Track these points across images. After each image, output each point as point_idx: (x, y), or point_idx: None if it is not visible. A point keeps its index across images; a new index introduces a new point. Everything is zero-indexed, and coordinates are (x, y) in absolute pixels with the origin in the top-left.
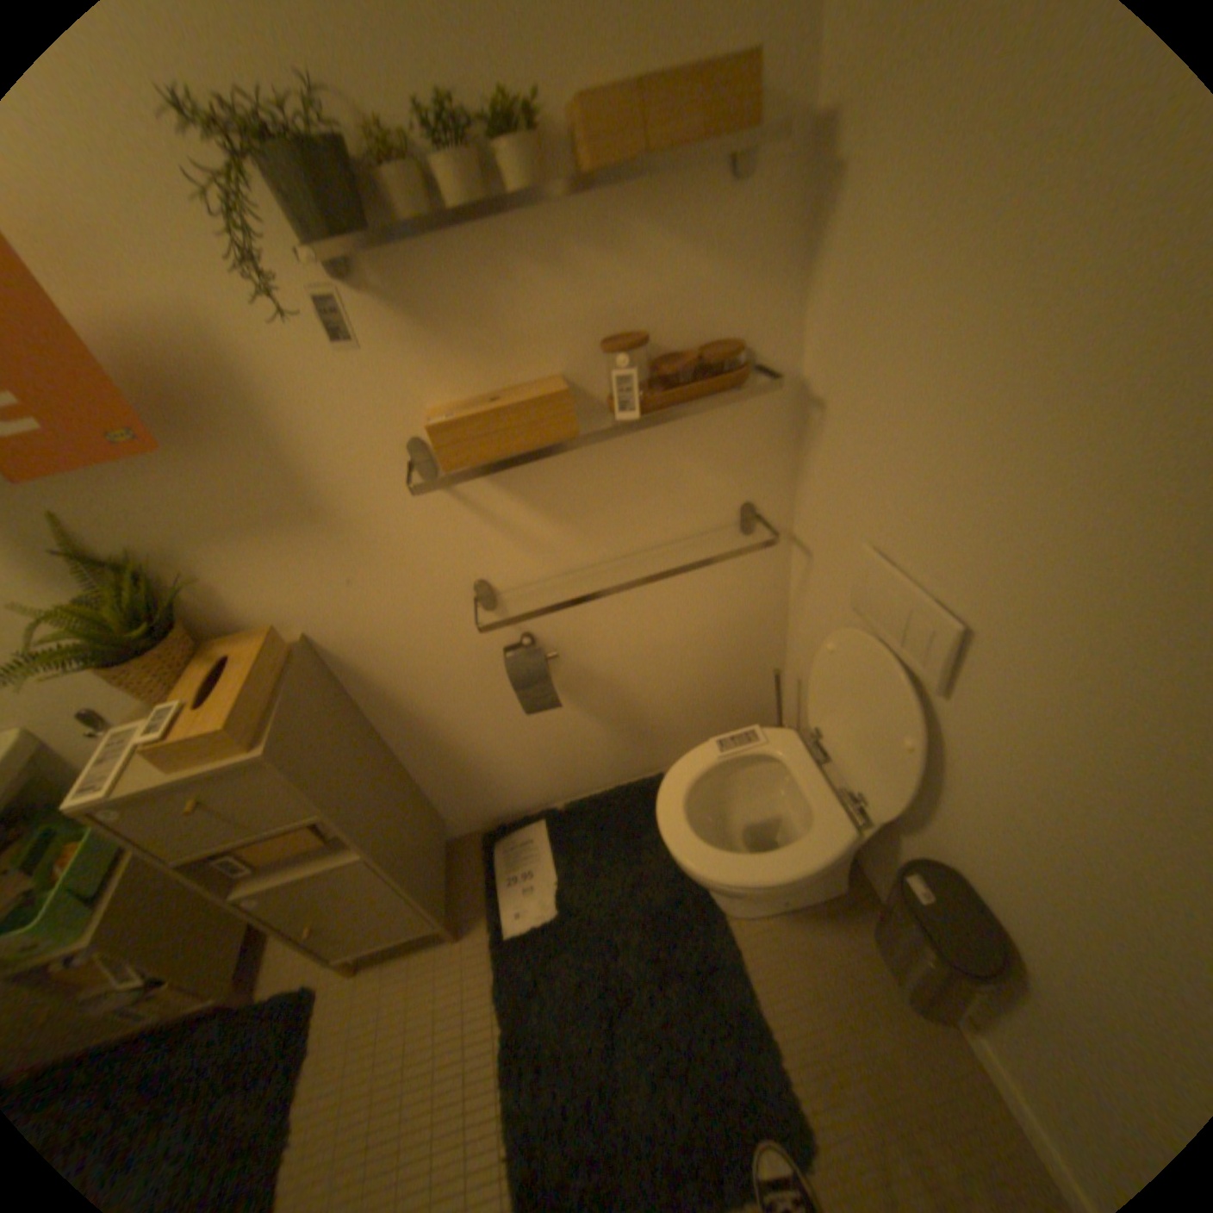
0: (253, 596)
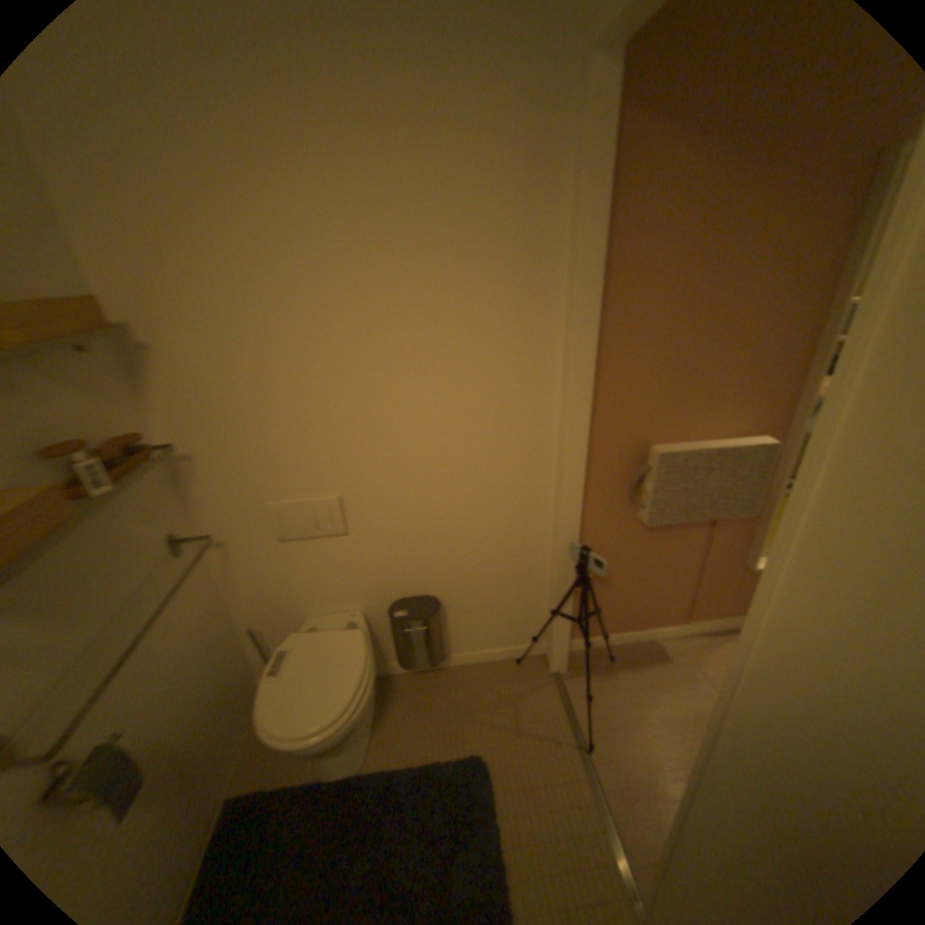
0: None
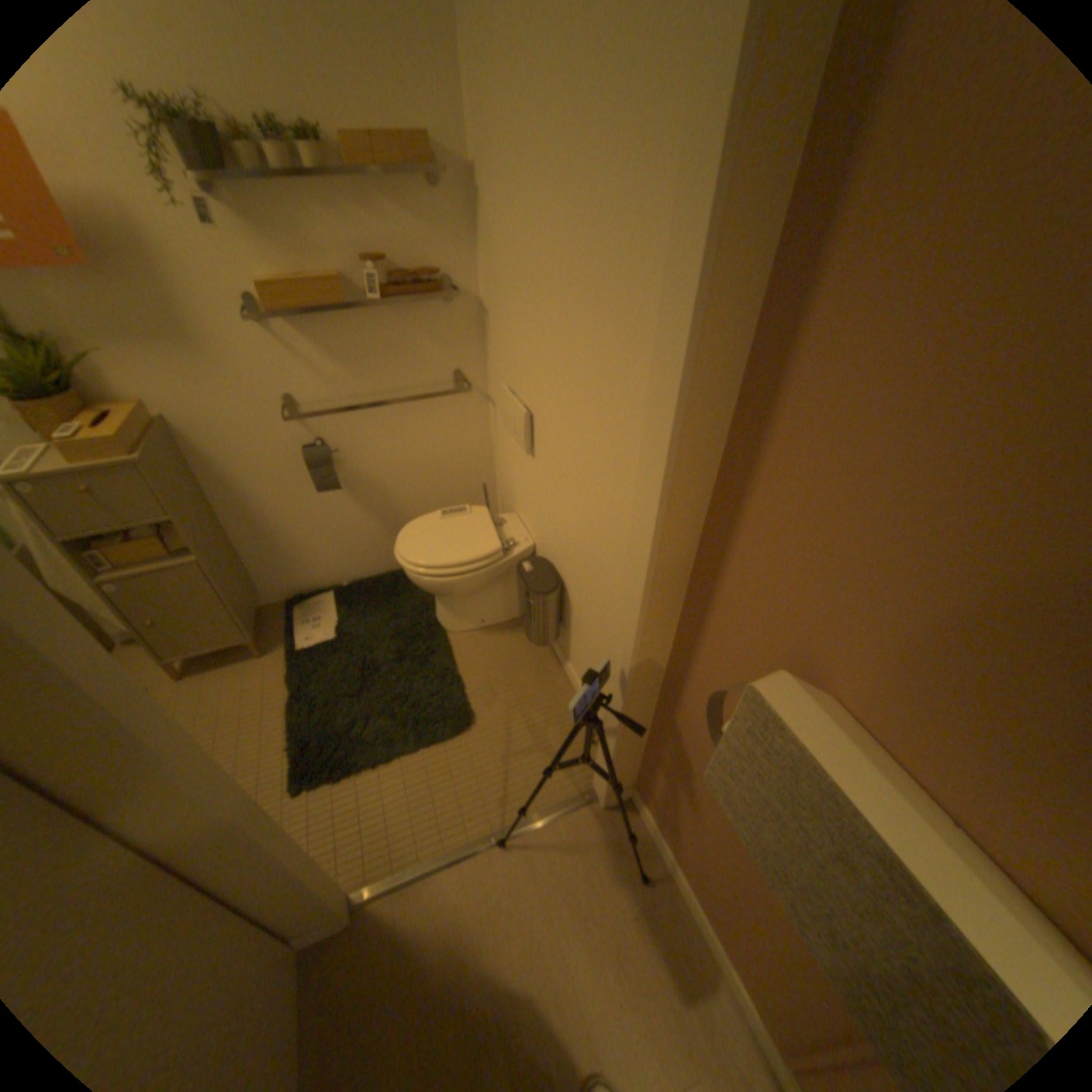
0: (130, 383)
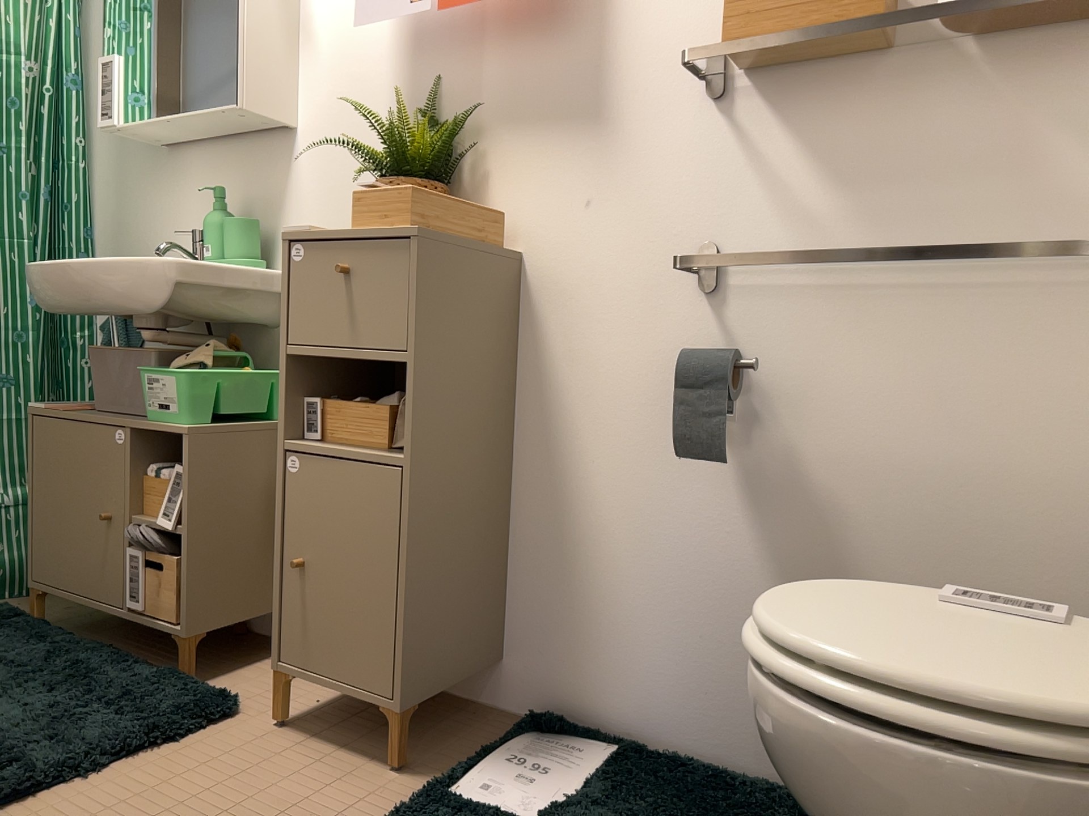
0: (508, 196)
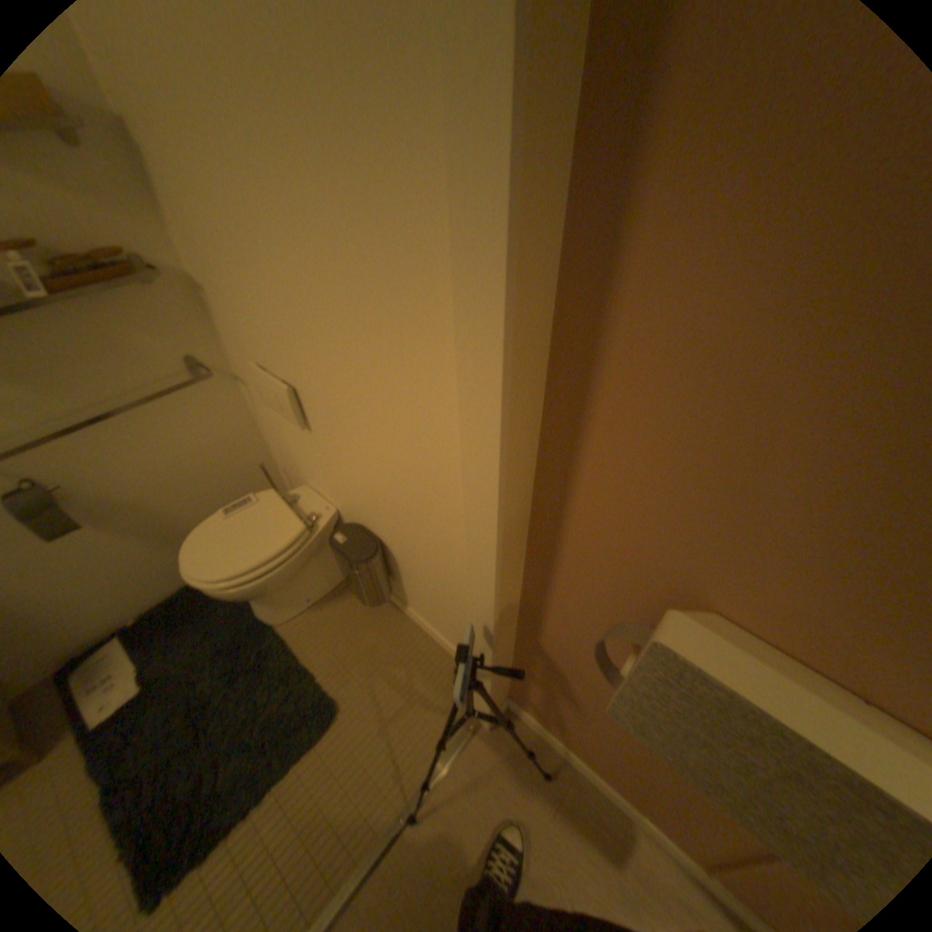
0: None
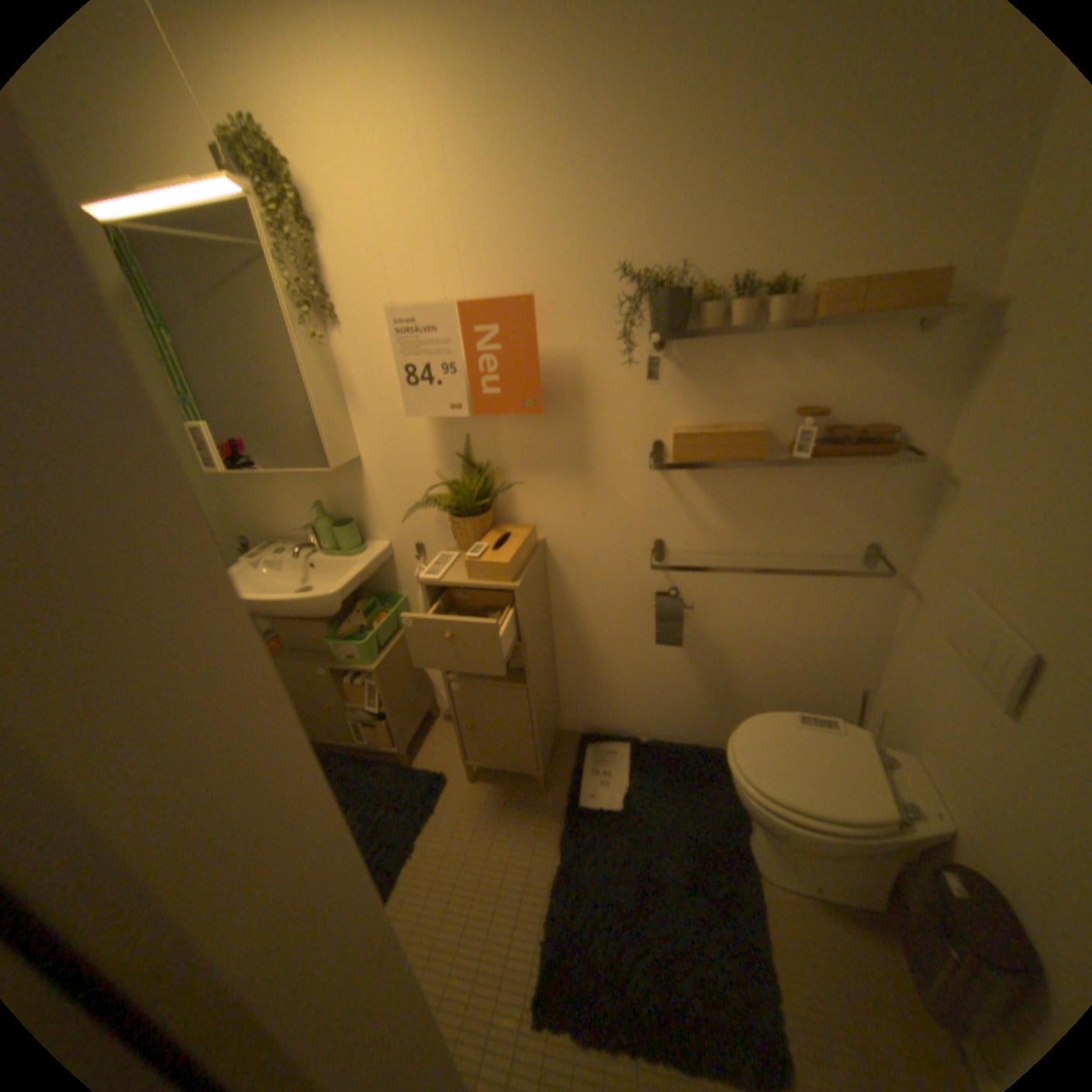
0: (530, 509)
